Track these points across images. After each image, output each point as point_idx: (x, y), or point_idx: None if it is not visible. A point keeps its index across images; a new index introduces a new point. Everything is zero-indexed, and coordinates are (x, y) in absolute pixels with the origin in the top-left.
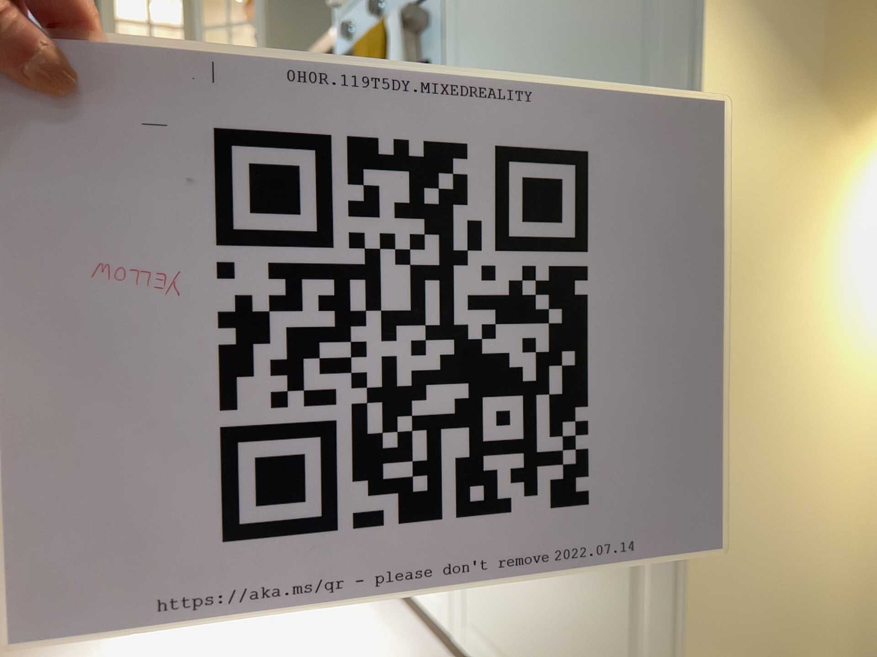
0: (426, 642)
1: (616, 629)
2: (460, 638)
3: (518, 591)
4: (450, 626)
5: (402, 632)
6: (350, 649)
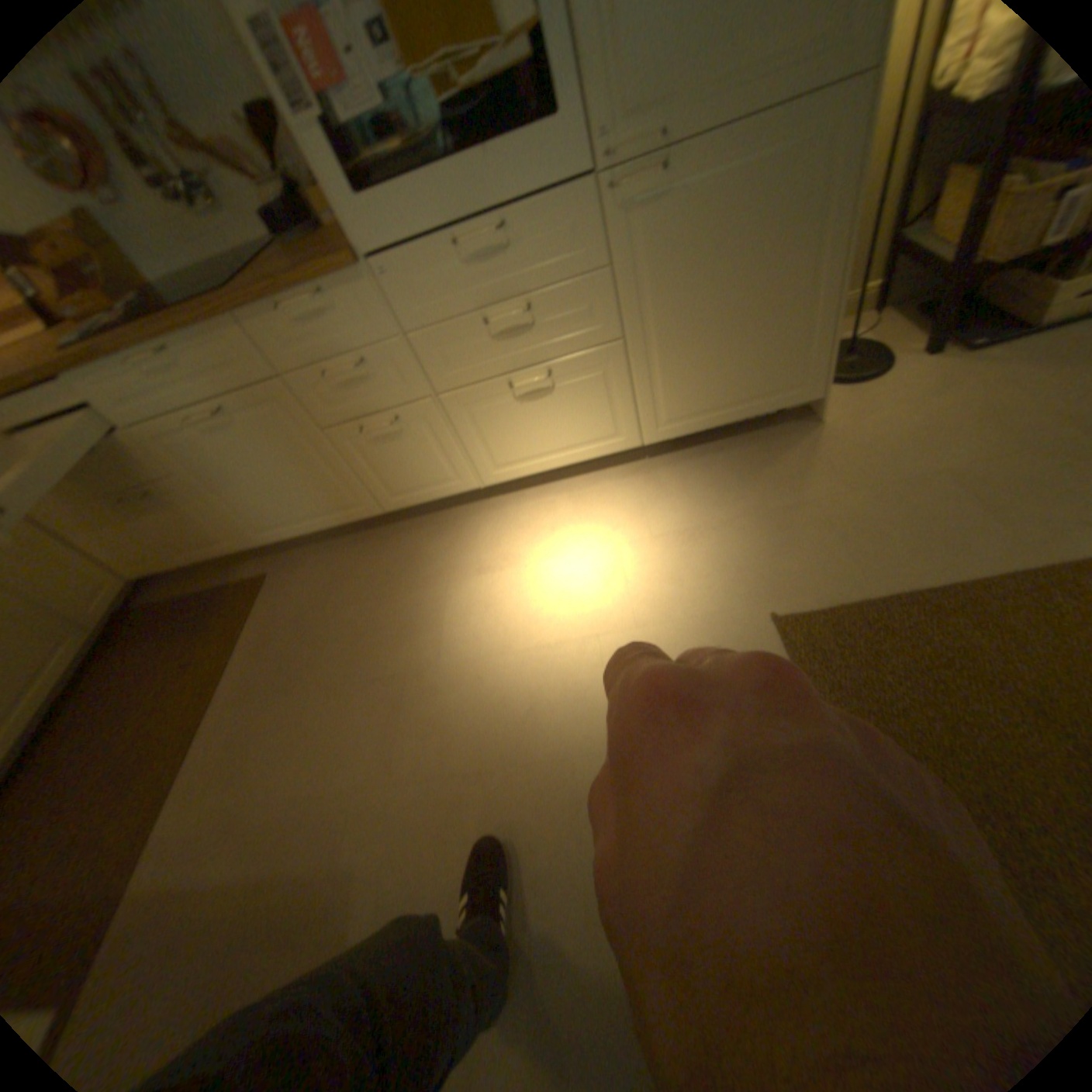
0: (594, 477)
1: (786, 327)
2: (644, 439)
3: (703, 369)
4: (632, 442)
5: (579, 487)
6: (584, 511)
